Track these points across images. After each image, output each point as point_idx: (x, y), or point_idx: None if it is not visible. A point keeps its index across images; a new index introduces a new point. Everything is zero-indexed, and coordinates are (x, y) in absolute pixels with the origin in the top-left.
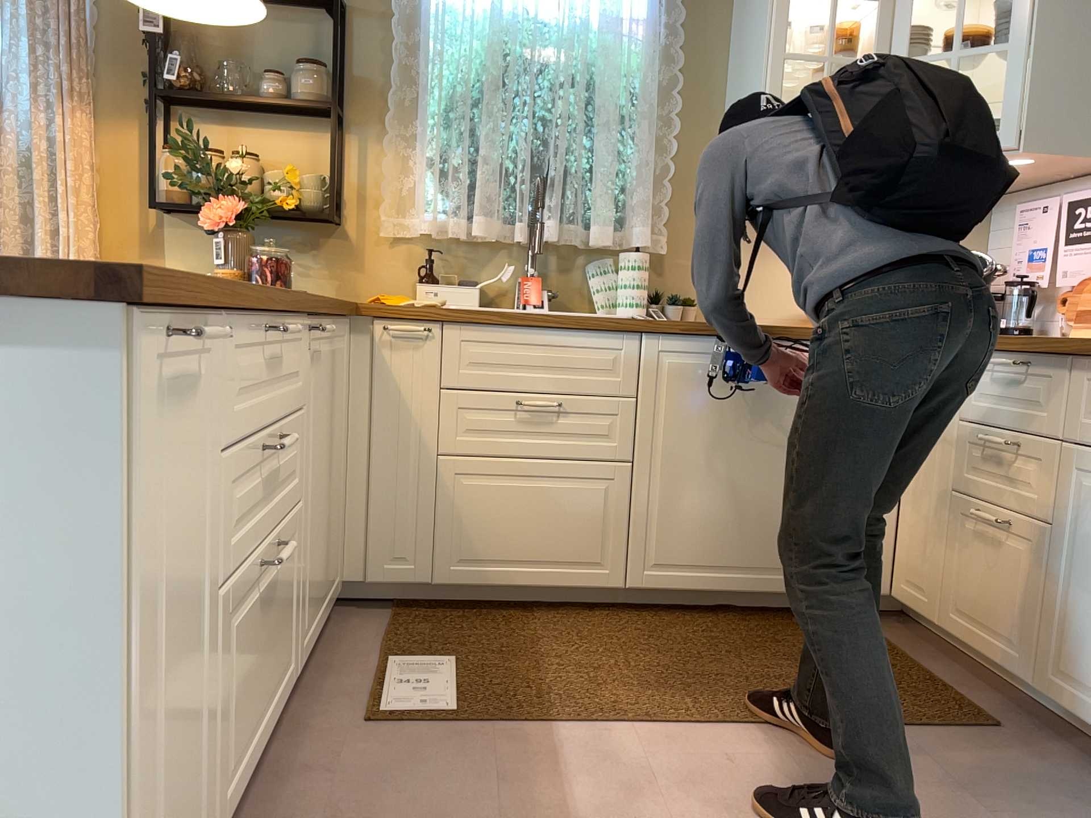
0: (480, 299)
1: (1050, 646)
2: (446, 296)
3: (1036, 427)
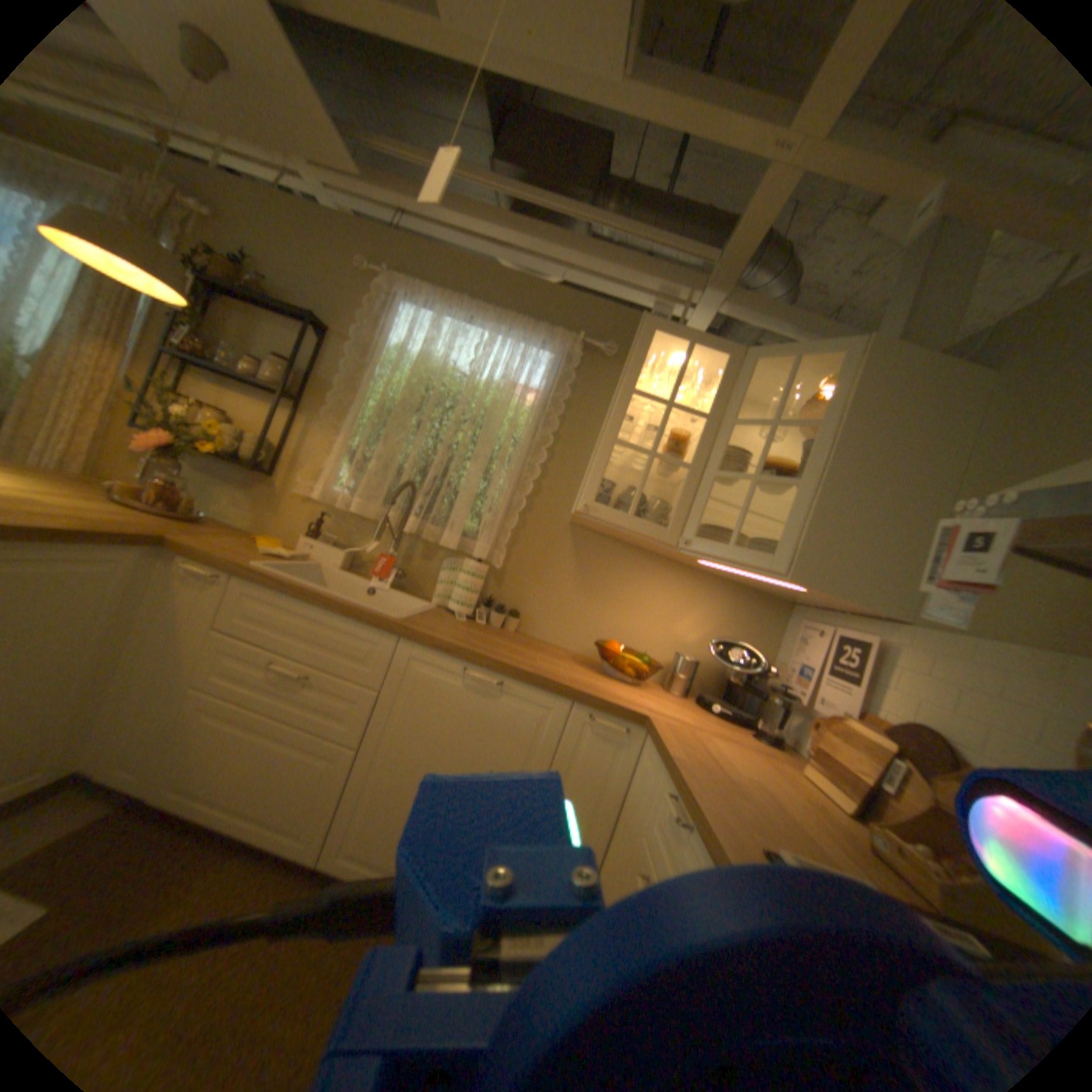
0: (350, 562)
1: None
2: (319, 553)
3: None
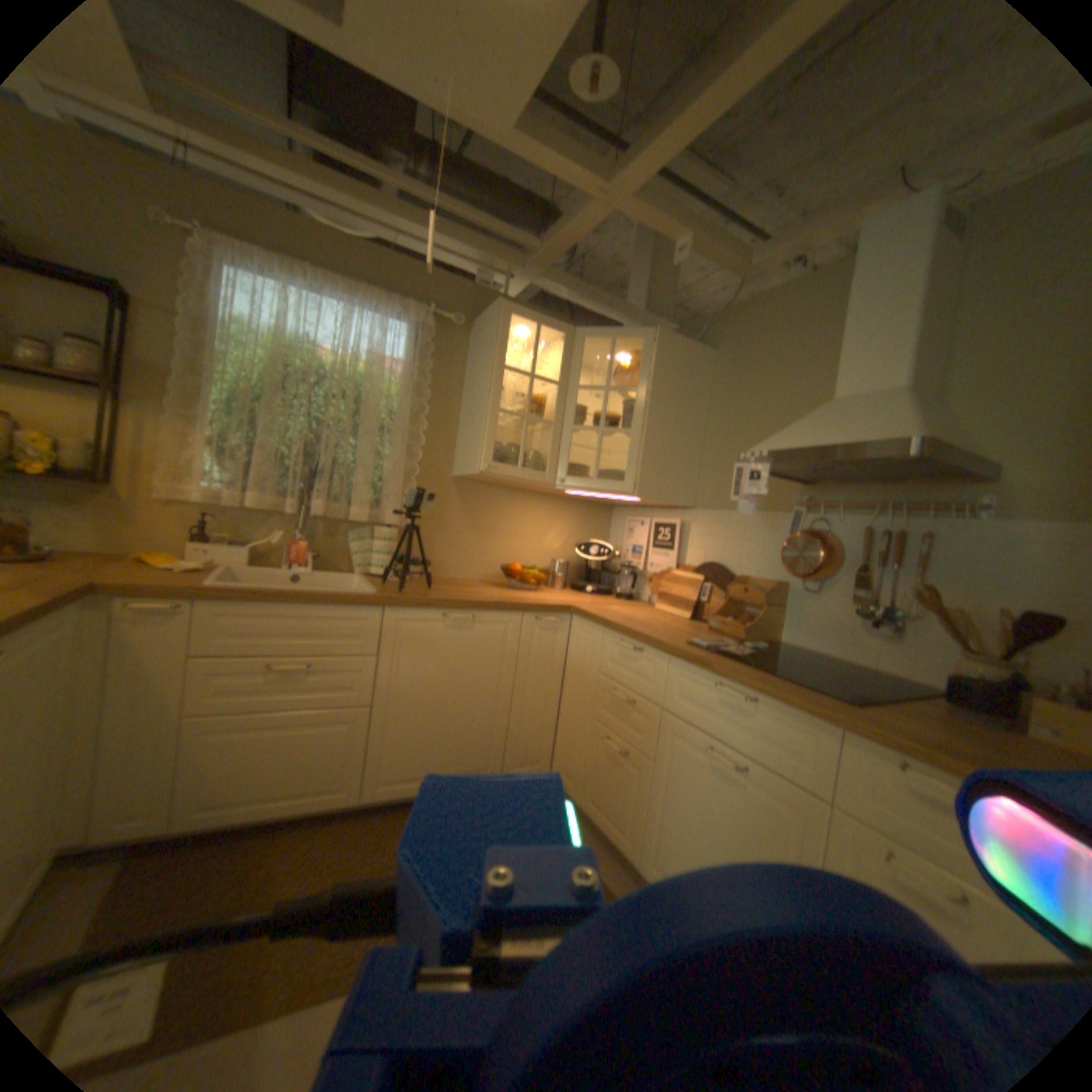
0: (249, 558)
1: (650, 844)
2: (215, 557)
3: (644, 692)
